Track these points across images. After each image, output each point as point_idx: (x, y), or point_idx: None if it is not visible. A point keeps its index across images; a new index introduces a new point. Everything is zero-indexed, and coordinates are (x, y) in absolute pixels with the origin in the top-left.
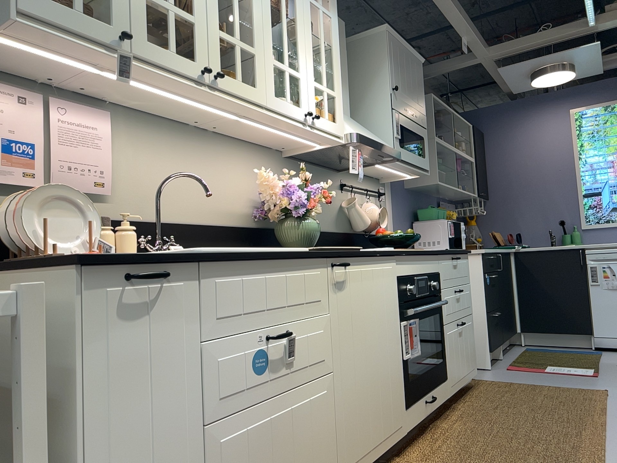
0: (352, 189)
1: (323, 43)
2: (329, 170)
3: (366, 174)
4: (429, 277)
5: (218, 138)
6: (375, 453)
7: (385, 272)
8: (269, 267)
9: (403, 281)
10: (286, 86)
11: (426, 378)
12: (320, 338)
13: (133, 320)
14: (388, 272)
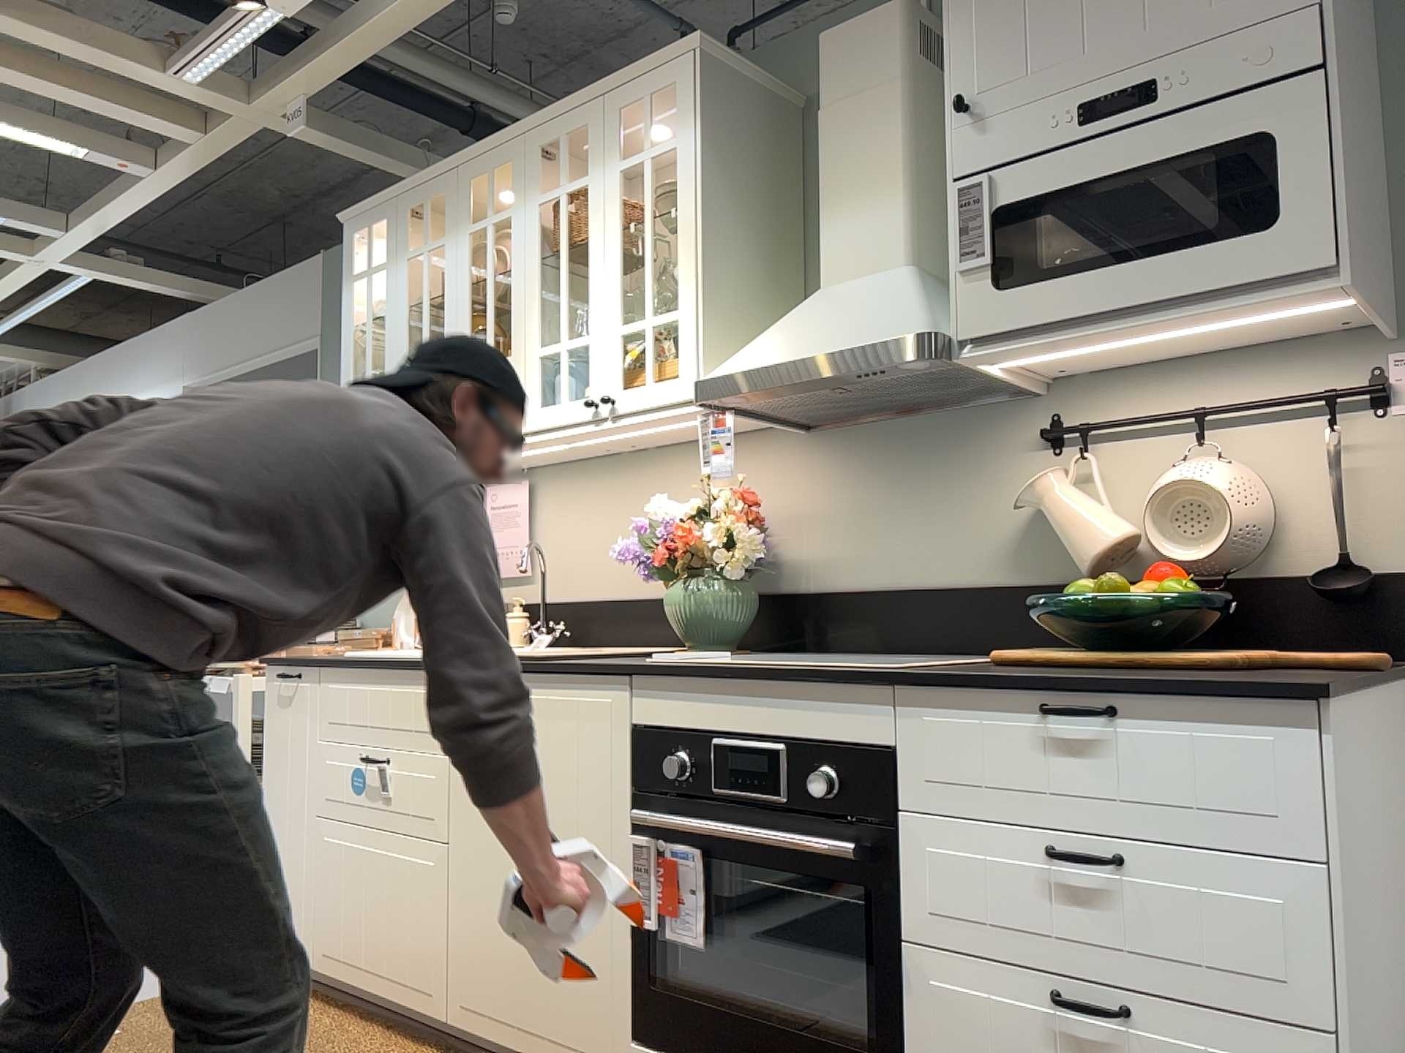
0: (1113, 431)
1: (646, 227)
2: (978, 406)
3: (1220, 348)
4: (808, 752)
5: (662, 453)
6: (525, 1042)
7: (580, 708)
8: (375, 677)
9: (658, 740)
10: (560, 375)
11: (748, 1037)
12: (429, 785)
13: (285, 708)
14: (592, 710)
